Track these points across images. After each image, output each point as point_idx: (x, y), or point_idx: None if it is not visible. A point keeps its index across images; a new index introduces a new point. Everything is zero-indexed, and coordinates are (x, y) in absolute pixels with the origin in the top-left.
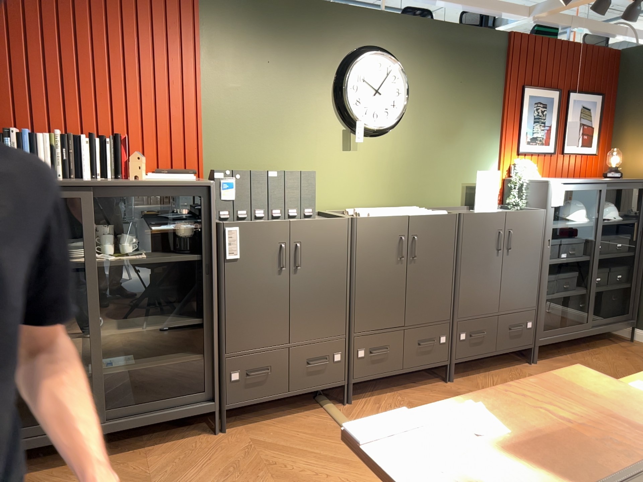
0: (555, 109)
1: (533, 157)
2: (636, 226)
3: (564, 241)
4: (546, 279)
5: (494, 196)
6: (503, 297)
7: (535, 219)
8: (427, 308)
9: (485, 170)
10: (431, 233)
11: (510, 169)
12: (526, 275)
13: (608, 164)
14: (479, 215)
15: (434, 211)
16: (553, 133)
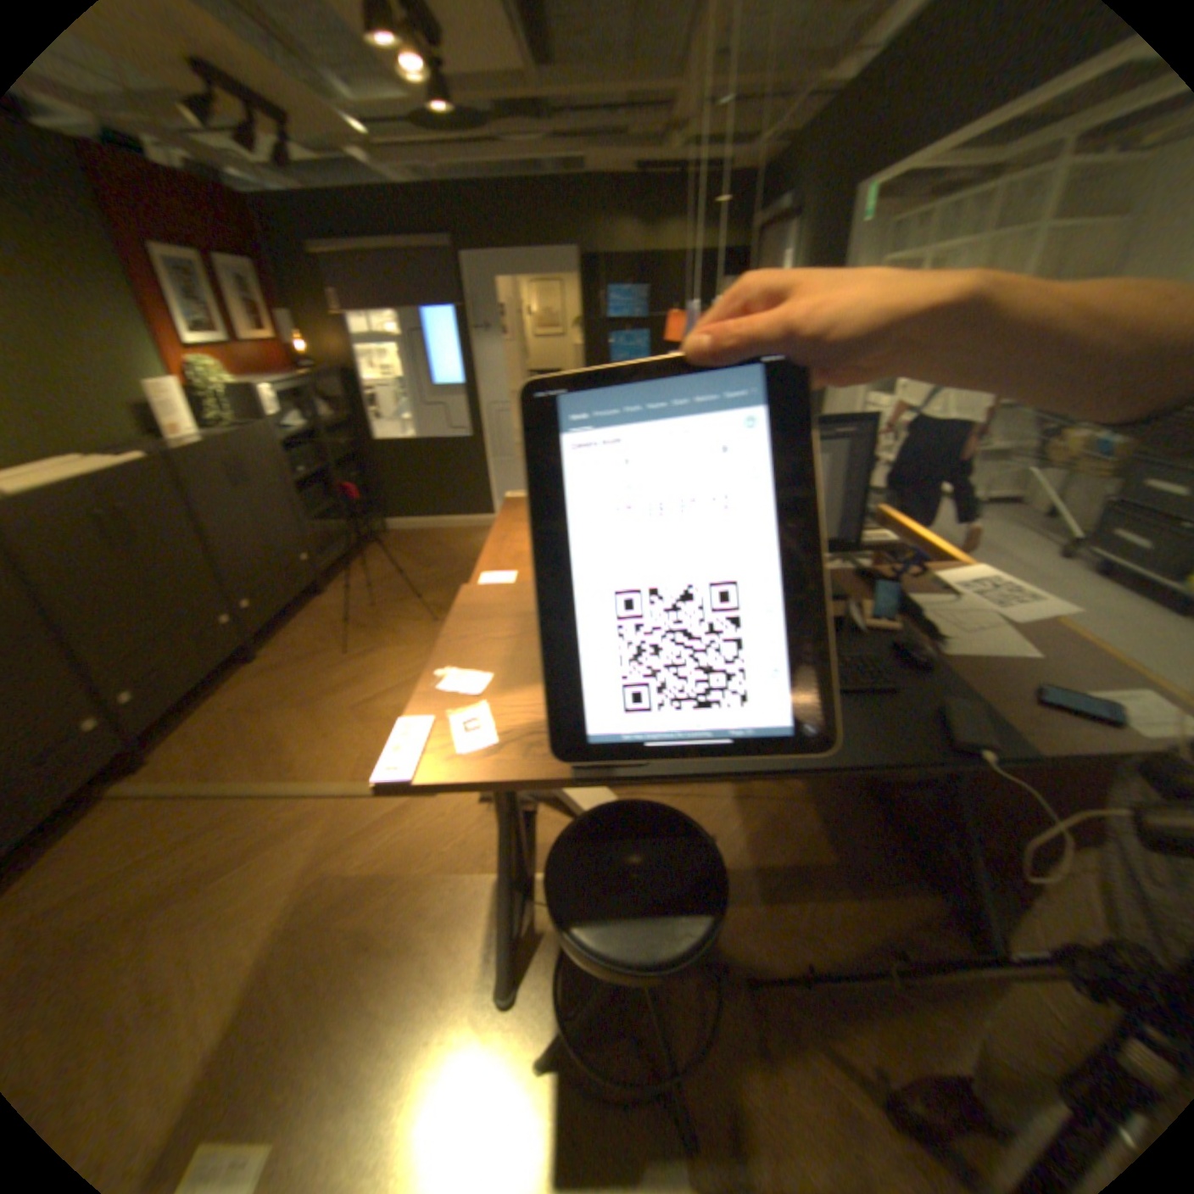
0: (199, 277)
1: (202, 351)
2: (345, 418)
3: (292, 454)
4: (295, 502)
5: (179, 414)
6: (263, 541)
7: (257, 437)
8: (180, 594)
9: (145, 378)
10: (132, 492)
11: (179, 372)
12: (274, 506)
13: (288, 350)
14: (188, 449)
15: (116, 460)
16: (212, 315)
